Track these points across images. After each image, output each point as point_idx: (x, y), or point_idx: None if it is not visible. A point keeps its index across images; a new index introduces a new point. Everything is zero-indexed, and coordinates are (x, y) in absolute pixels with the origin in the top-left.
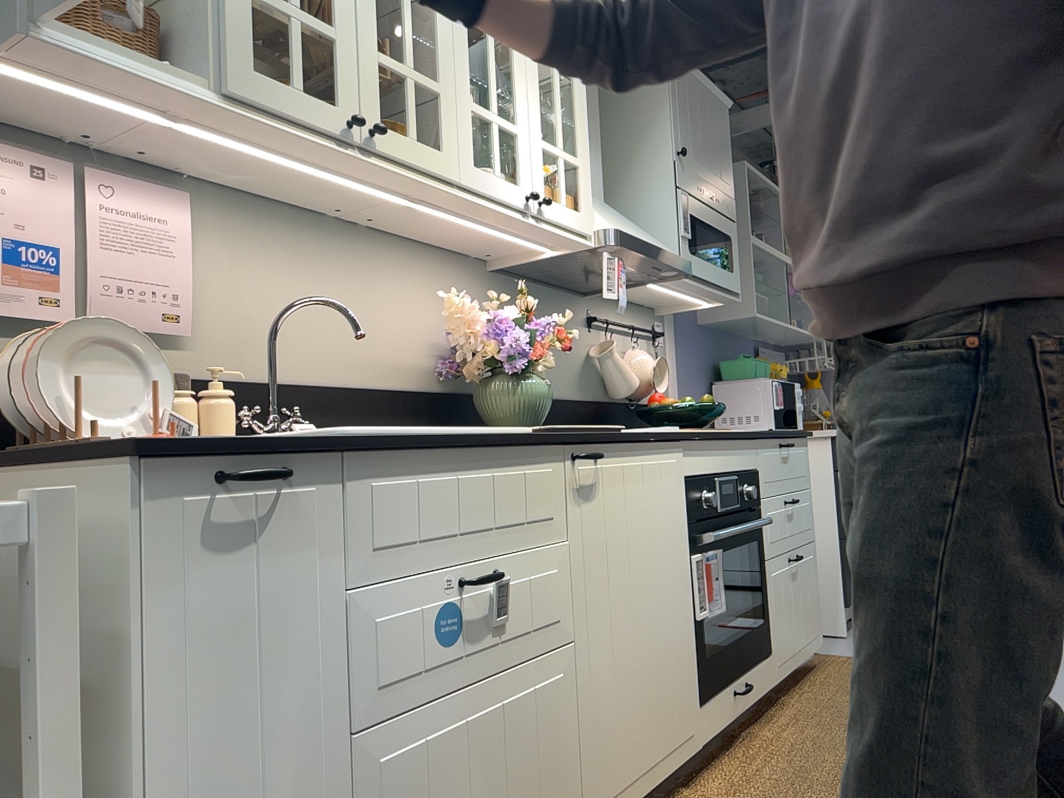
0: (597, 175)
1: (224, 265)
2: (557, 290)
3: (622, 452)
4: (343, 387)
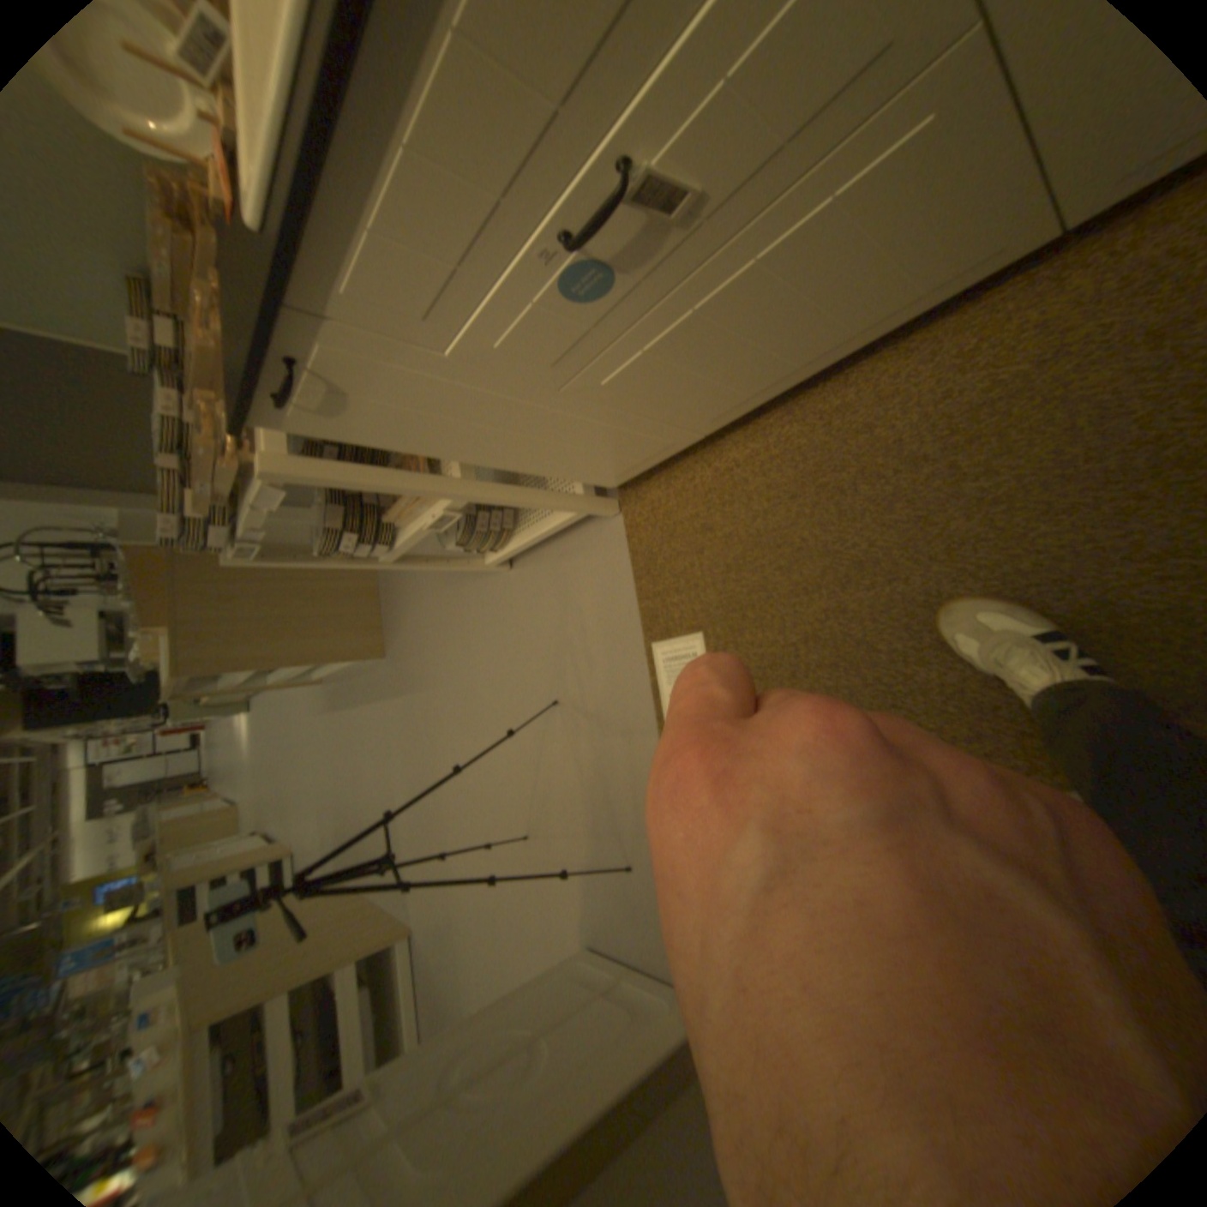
0: None
1: None
2: None
3: None
4: None
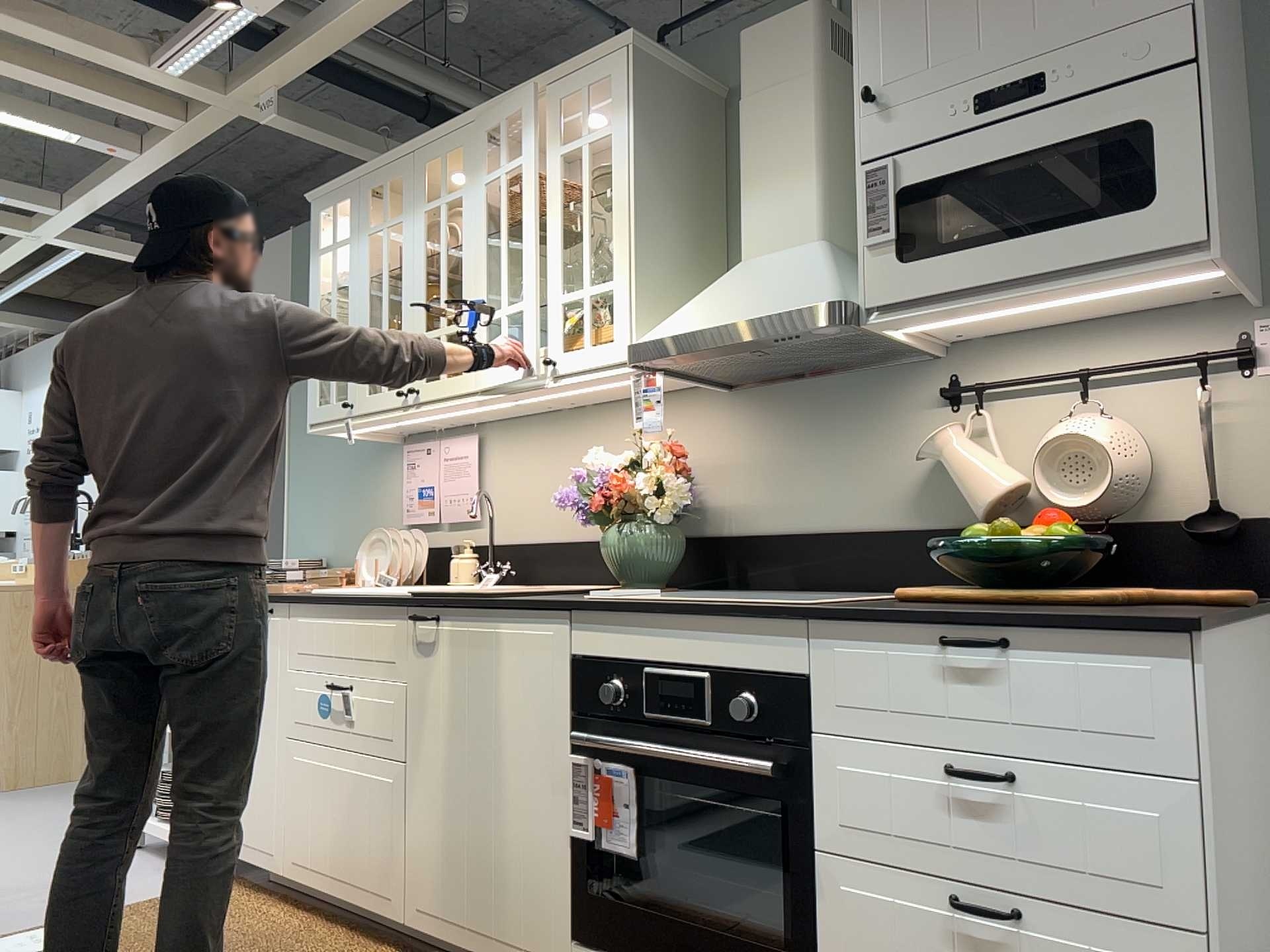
0: (795, 211)
1: (500, 469)
2: (858, 372)
3: (466, 617)
4: (565, 542)
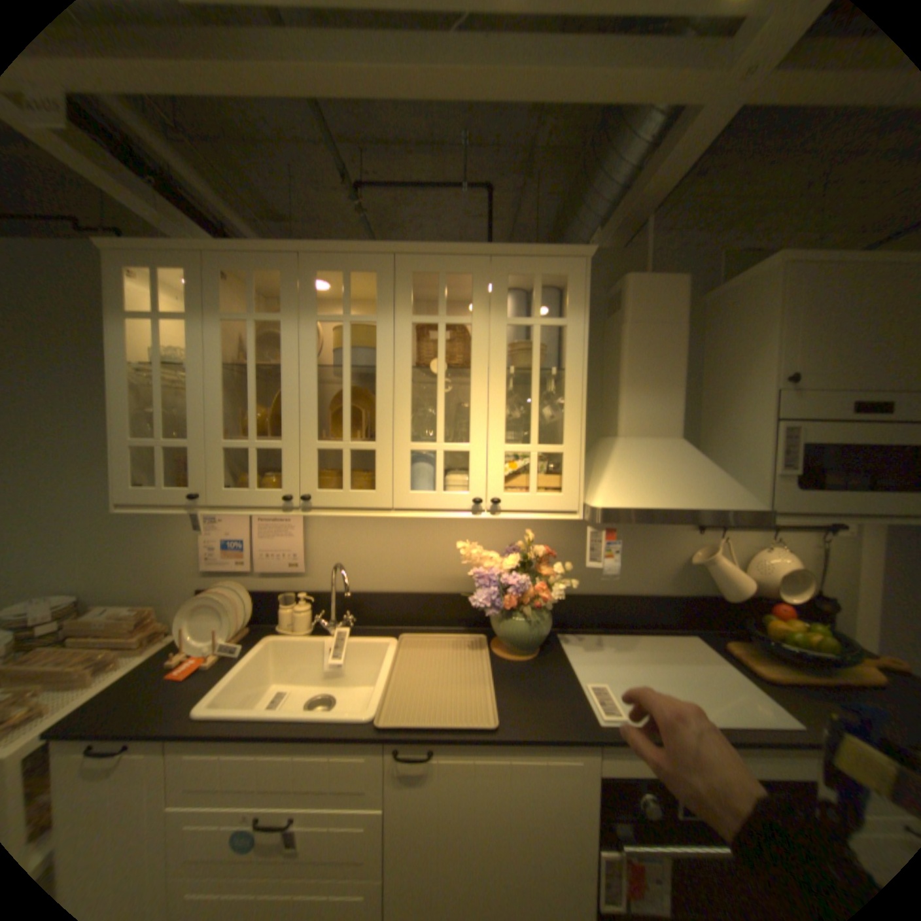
0: (668, 415)
1: (328, 532)
2: None
3: (473, 752)
4: (403, 593)
